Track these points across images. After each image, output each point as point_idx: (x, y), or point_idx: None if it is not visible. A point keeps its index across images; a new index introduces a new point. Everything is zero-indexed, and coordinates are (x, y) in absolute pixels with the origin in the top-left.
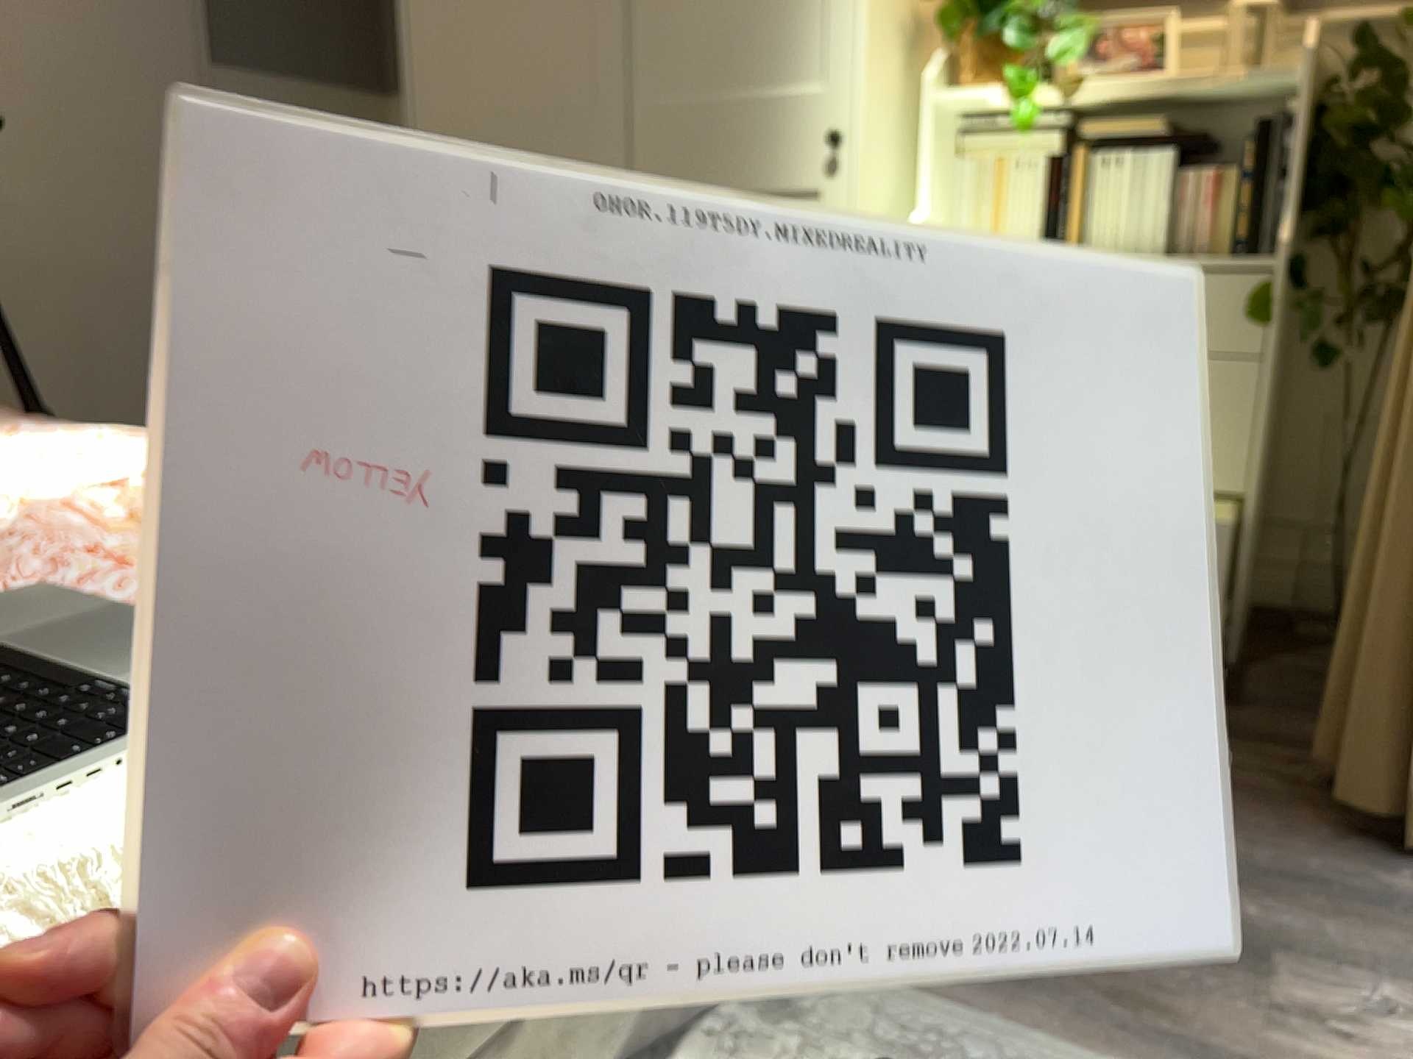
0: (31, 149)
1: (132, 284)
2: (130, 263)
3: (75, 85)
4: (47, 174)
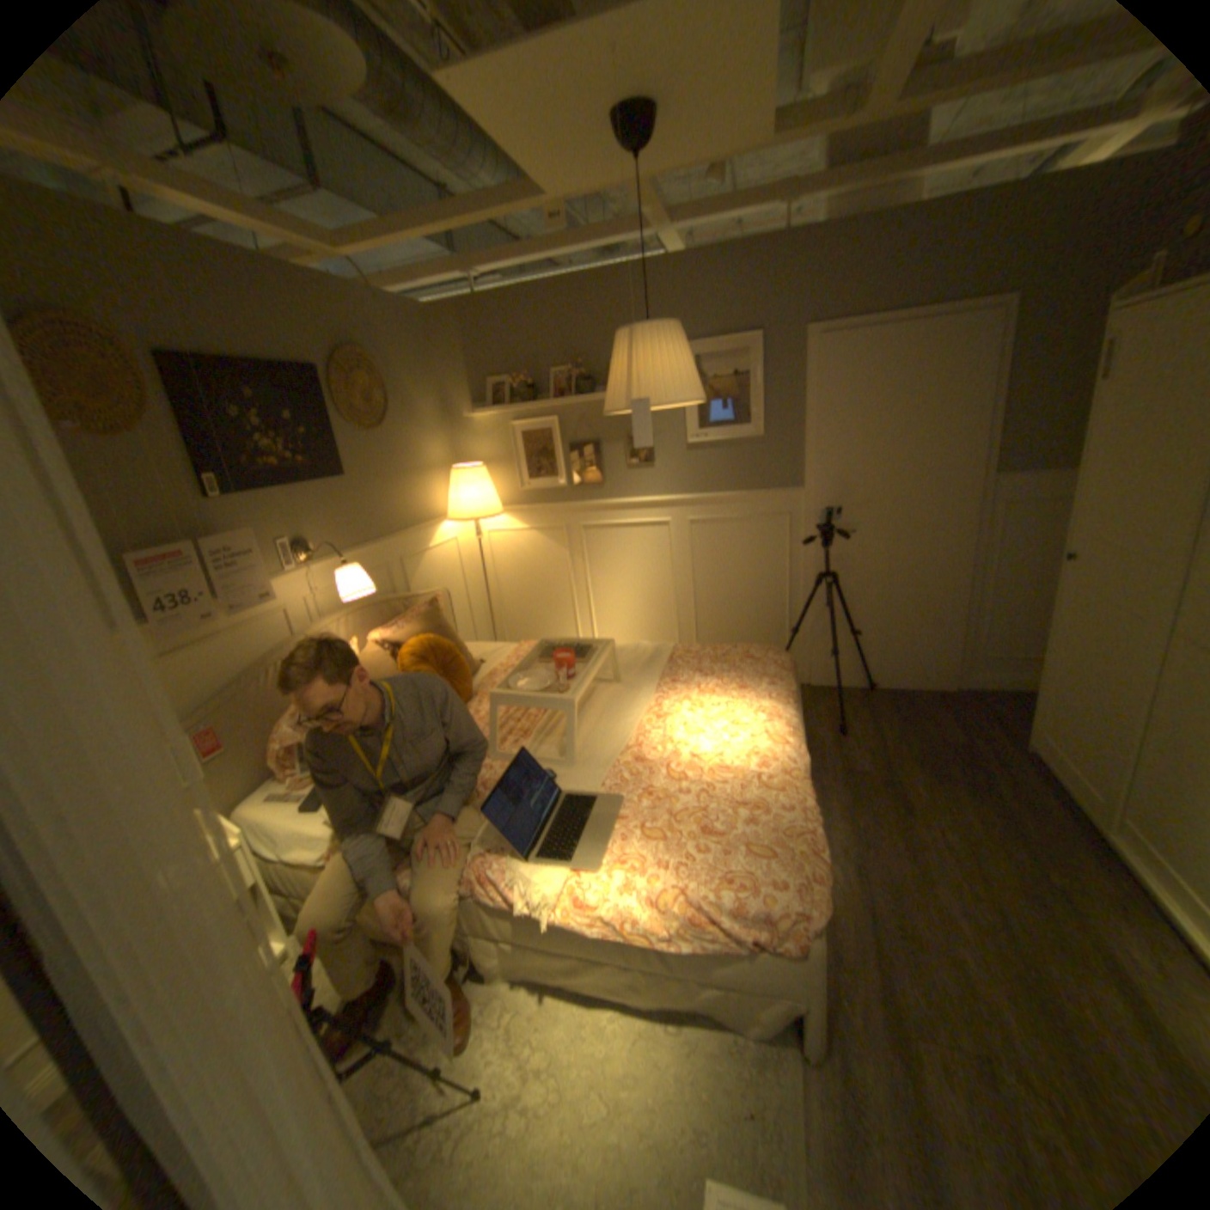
0: (883, 529)
1: (919, 580)
2: (920, 572)
3: (910, 500)
4: (888, 538)
